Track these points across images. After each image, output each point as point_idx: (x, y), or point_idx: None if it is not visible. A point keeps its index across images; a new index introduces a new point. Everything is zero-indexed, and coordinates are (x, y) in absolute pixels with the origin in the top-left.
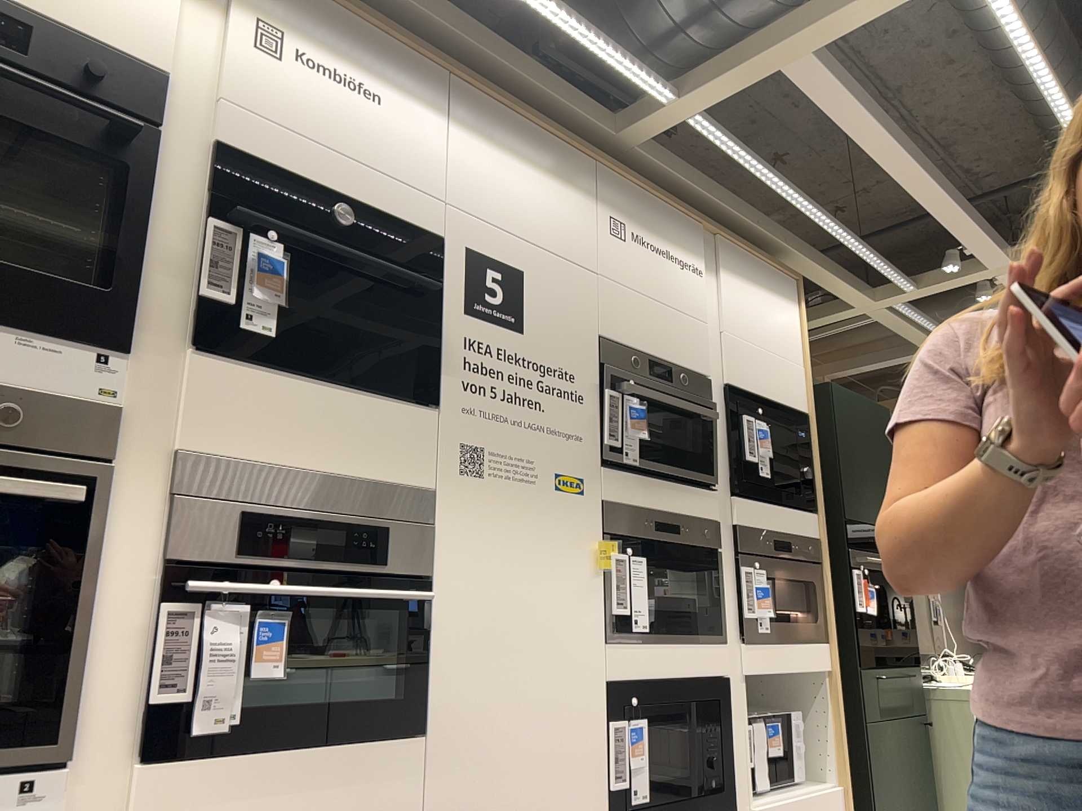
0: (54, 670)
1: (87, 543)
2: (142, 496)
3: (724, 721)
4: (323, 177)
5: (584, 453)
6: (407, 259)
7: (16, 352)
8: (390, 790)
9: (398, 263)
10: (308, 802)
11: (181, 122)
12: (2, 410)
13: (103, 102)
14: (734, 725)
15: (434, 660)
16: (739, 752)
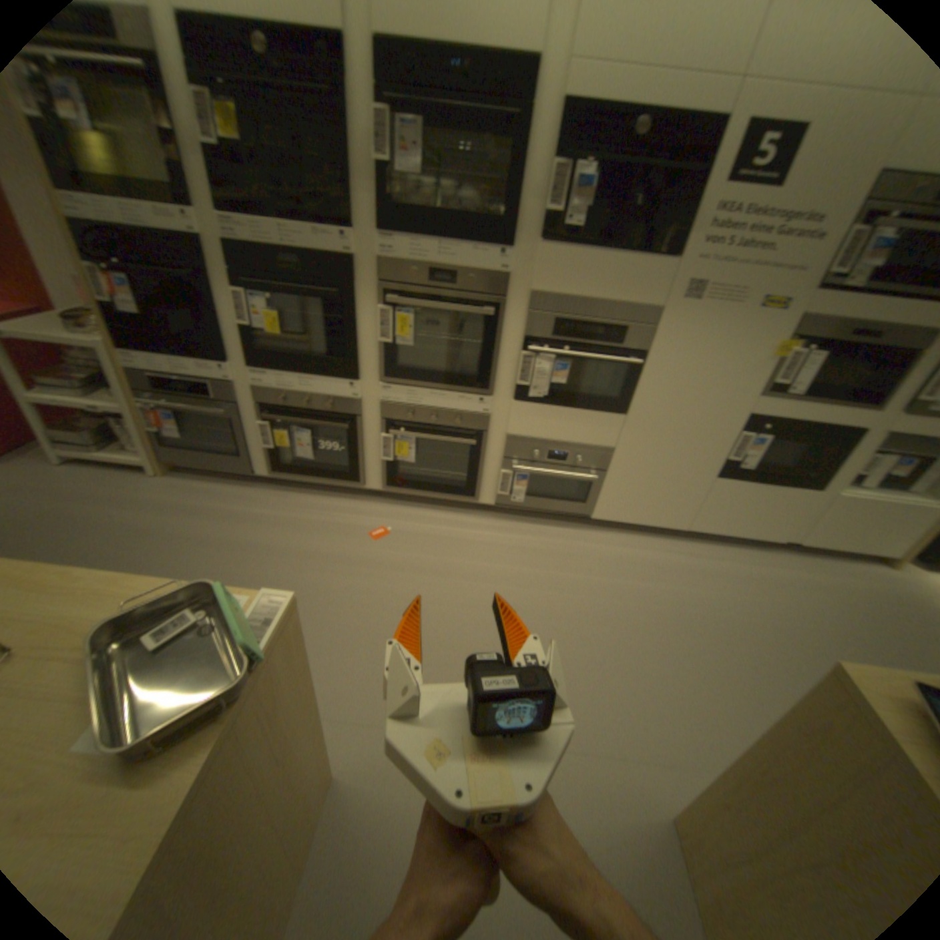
0: (488, 369)
1: (498, 328)
2: (518, 309)
3: (843, 451)
4: (633, 98)
5: (801, 280)
6: (688, 147)
7: (473, 254)
8: (604, 429)
9: (680, 153)
10: (569, 425)
11: (546, 90)
12: (470, 278)
13: (507, 94)
14: (855, 454)
15: (639, 387)
16: (850, 467)
